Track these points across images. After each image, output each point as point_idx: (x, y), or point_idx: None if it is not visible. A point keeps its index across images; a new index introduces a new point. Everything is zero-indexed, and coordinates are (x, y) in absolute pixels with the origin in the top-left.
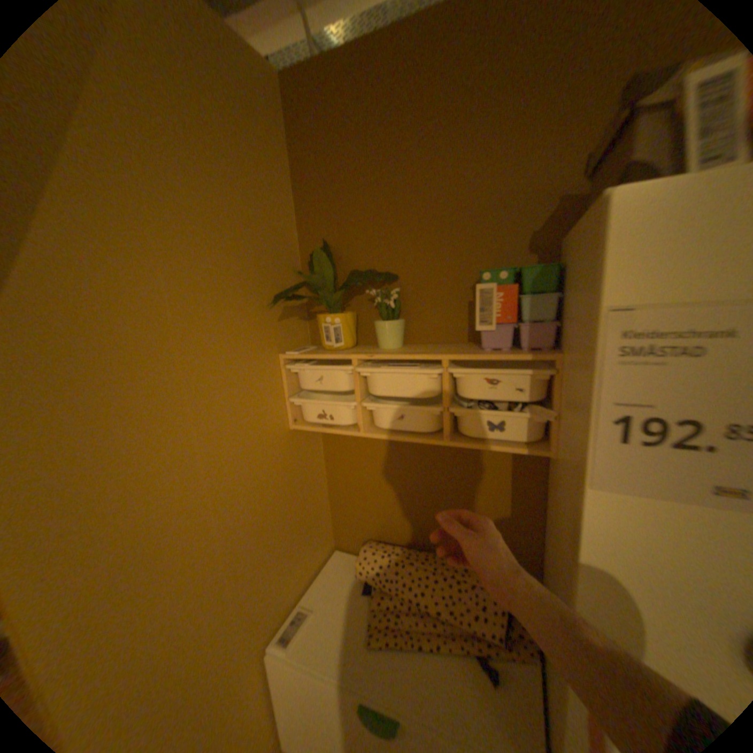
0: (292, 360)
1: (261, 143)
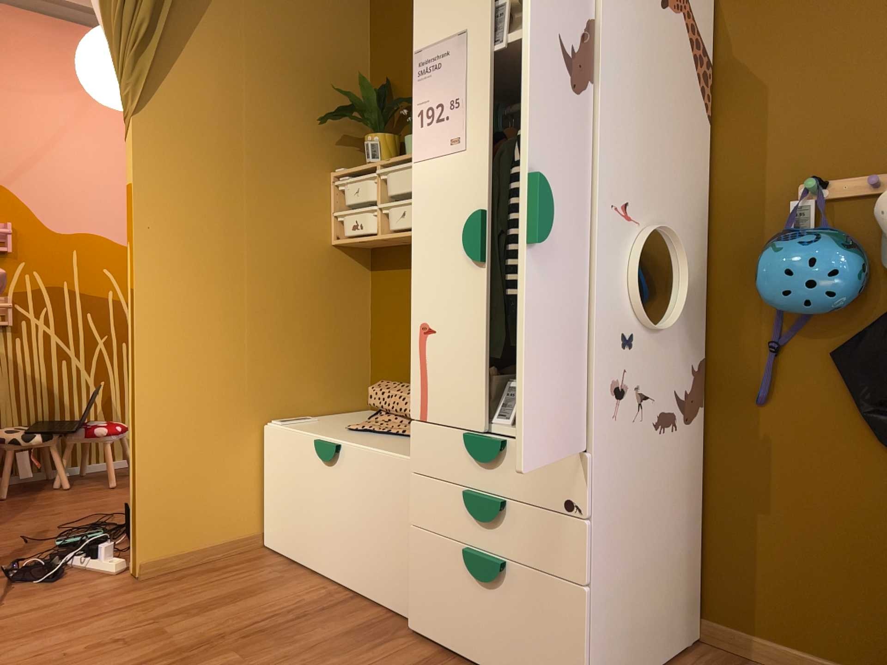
0: (338, 176)
1: (344, 5)
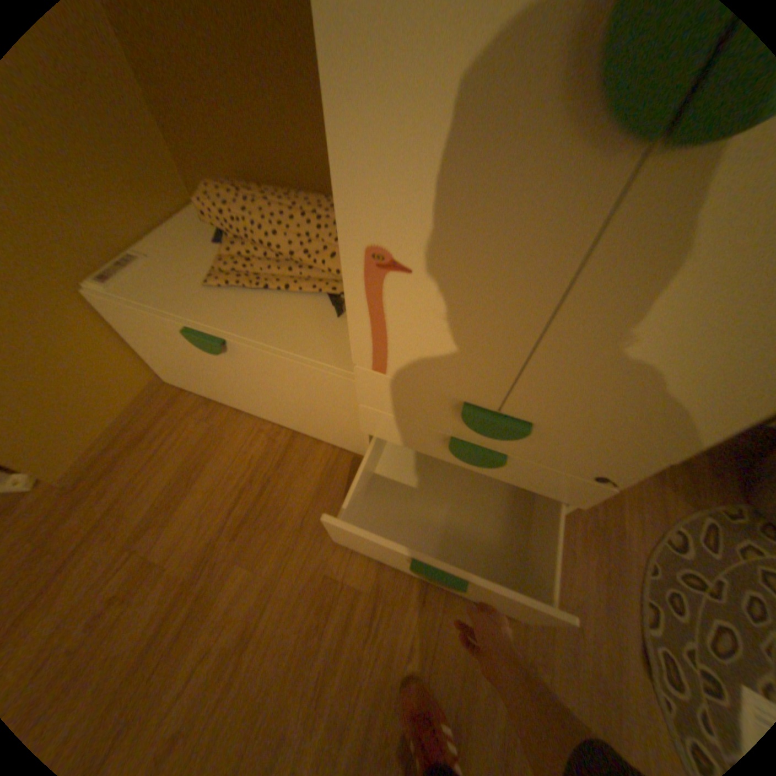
0: None
1: None
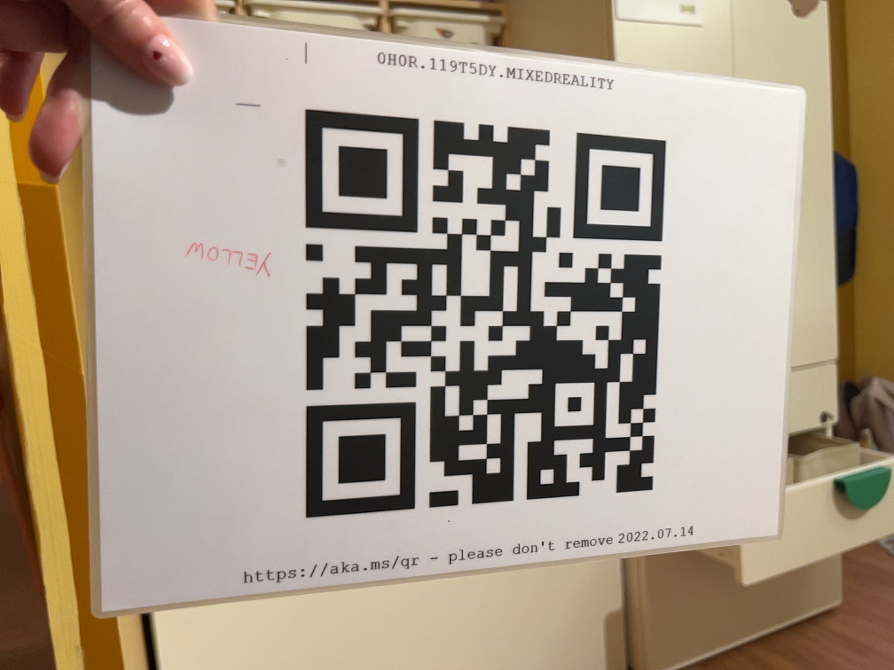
0: None
1: None
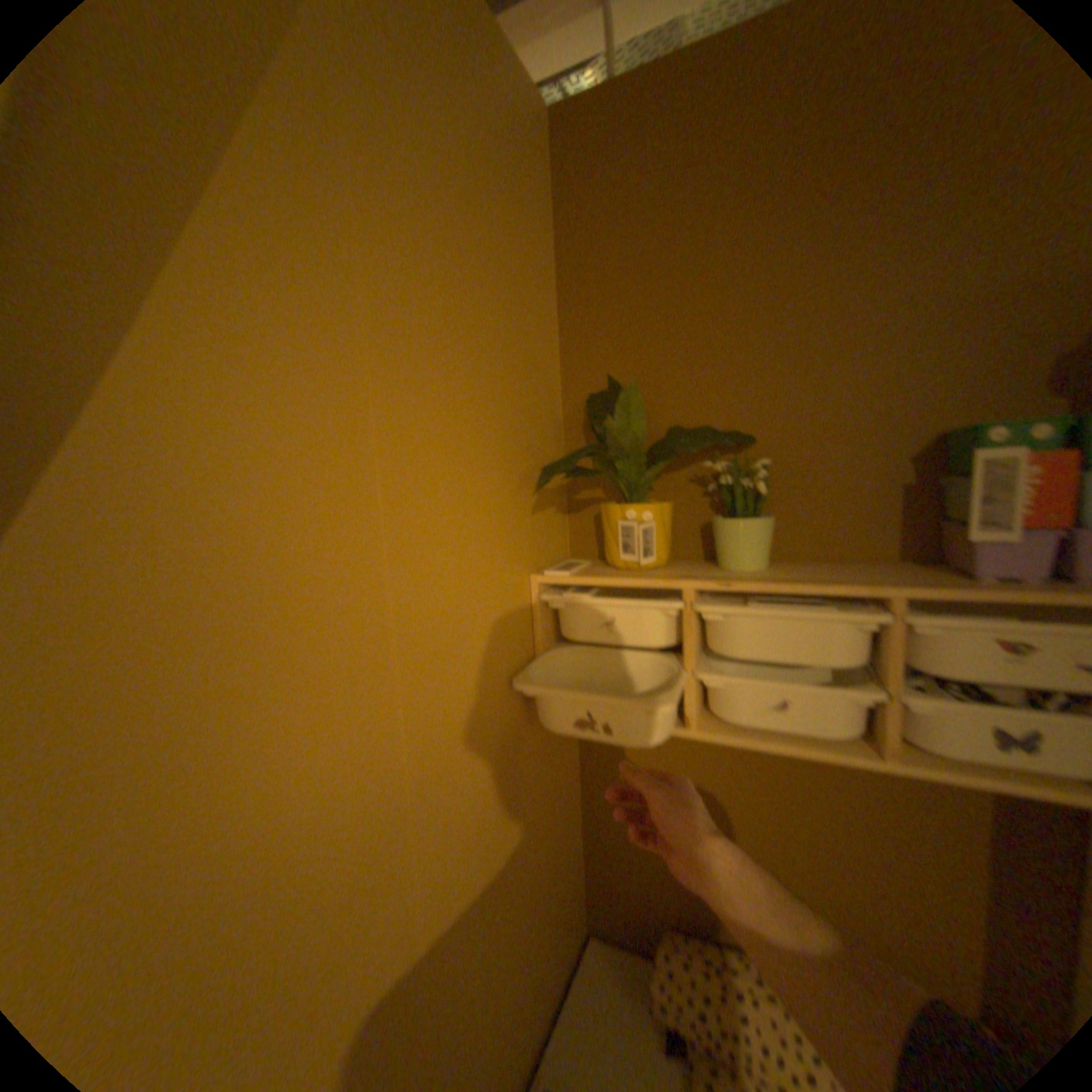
0: (555, 585)
1: (523, 210)
